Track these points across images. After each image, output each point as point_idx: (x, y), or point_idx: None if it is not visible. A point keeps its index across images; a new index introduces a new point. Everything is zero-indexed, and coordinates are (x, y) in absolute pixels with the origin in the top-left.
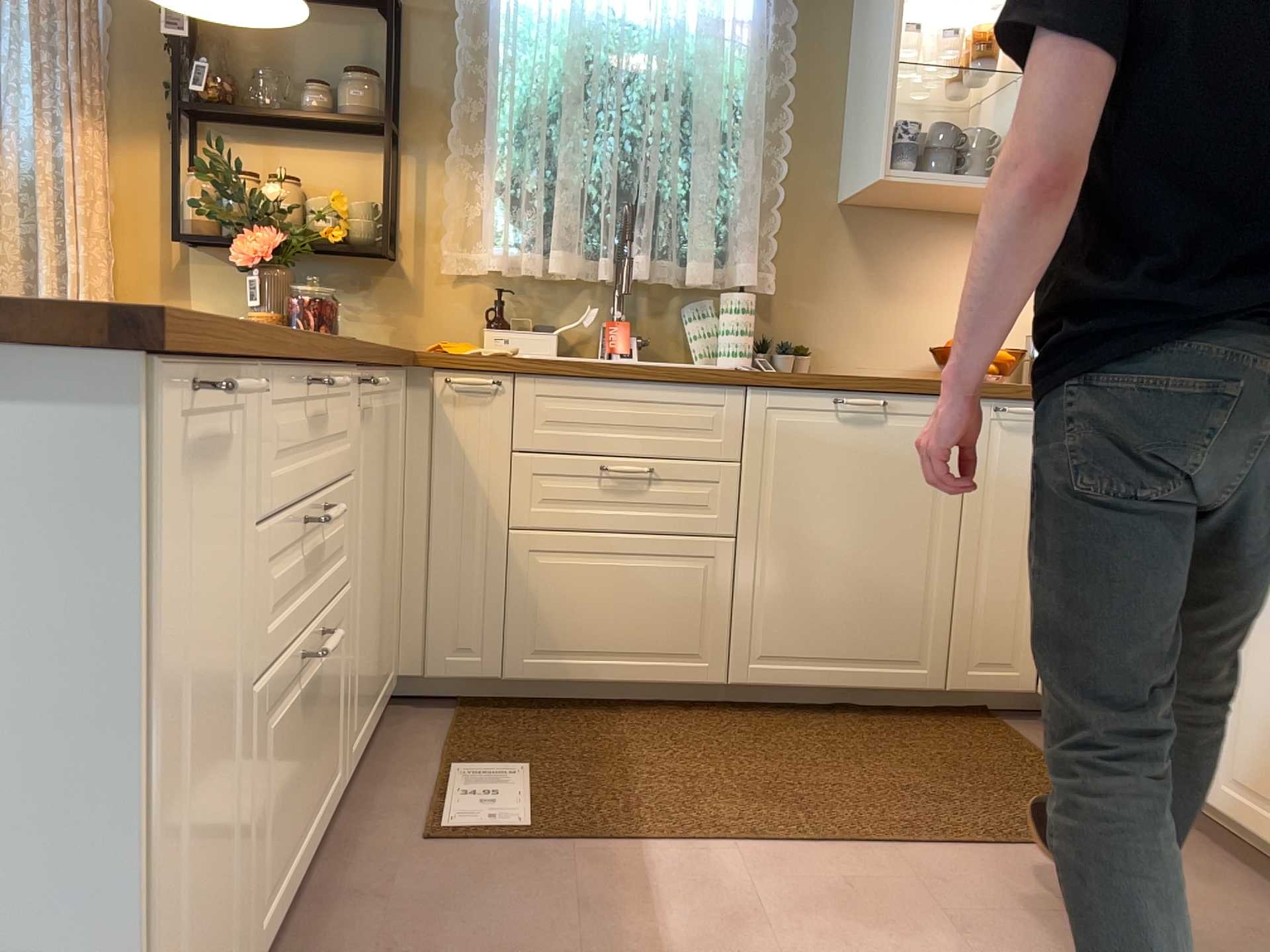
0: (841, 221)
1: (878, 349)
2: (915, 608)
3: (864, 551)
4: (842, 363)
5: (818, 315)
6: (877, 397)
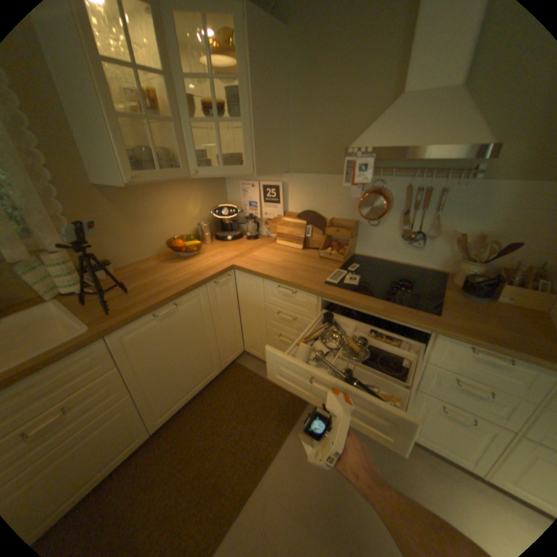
0: (96, 194)
1: (141, 248)
2: (207, 359)
3: (185, 357)
4: (127, 260)
5: (105, 243)
6: (170, 304)
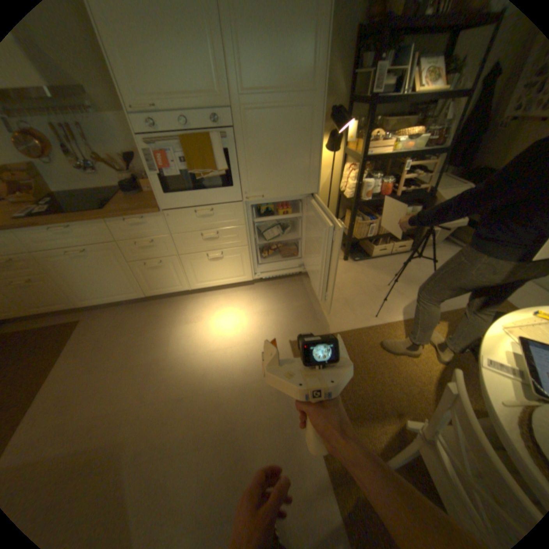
0: None
1: None
2: None
3: None
4: None
5: None
6: None
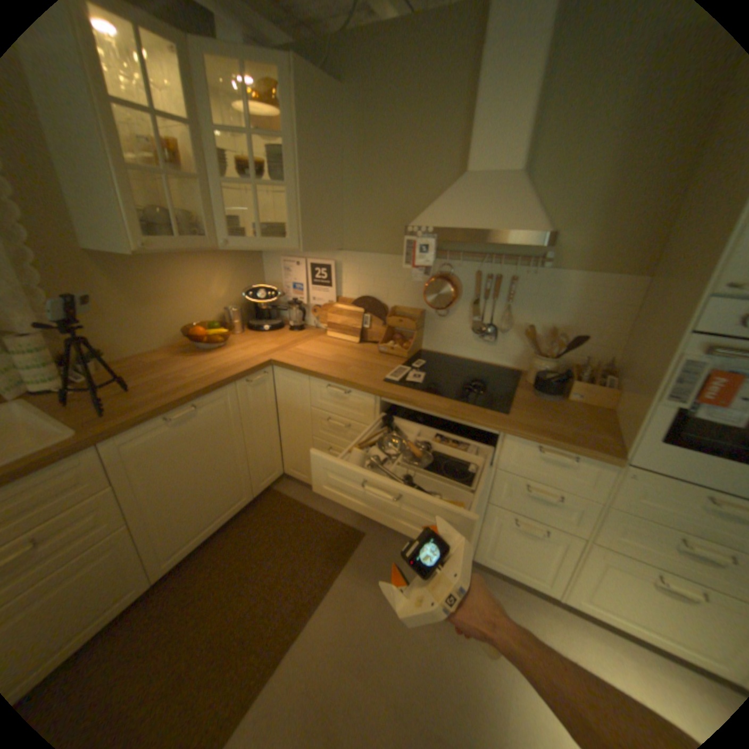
0: (89, 263)
1: (146, 337)
2: (234, 482)
3: (204, 478)
4: (126, 351)
5: (97, 328)
6: (188, 406)
